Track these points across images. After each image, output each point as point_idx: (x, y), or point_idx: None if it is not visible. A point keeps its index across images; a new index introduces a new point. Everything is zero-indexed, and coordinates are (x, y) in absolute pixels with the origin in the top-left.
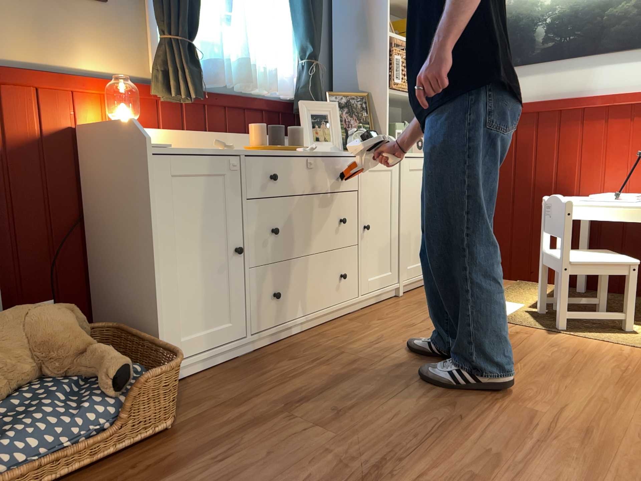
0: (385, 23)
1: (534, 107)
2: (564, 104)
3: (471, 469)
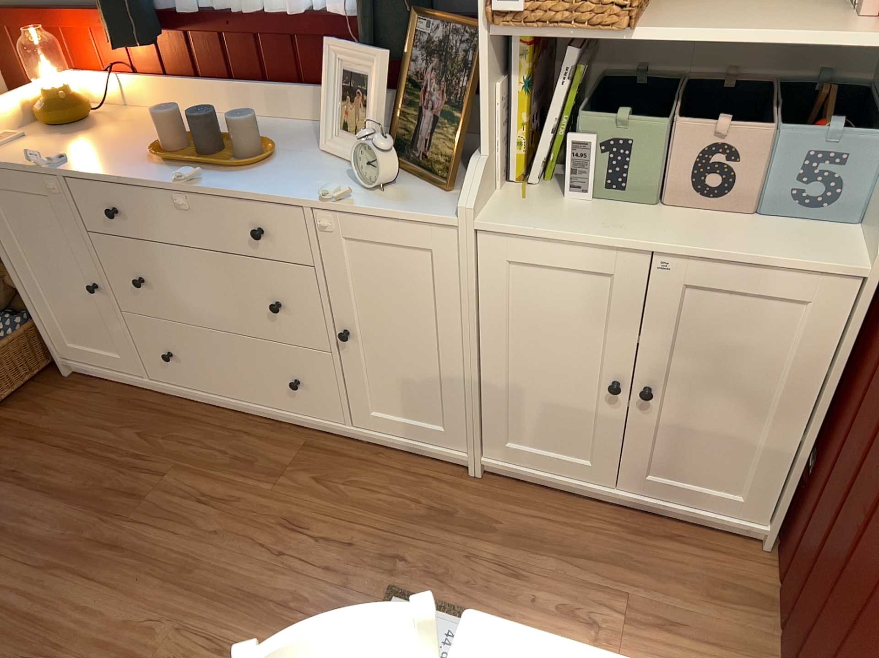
0: None
1: None
2: None
3: None
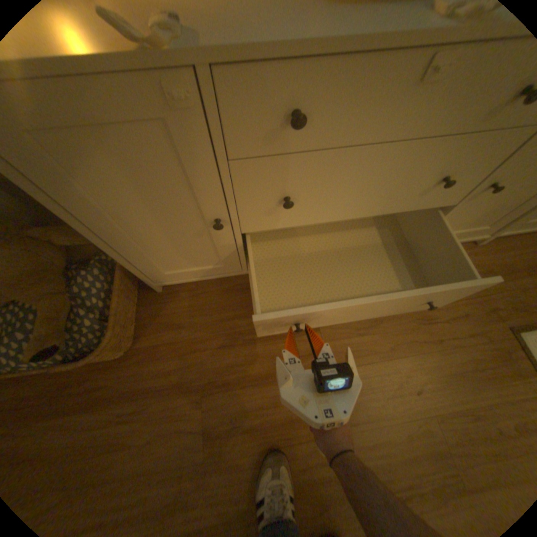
0: None
1: None
2: None
3: None
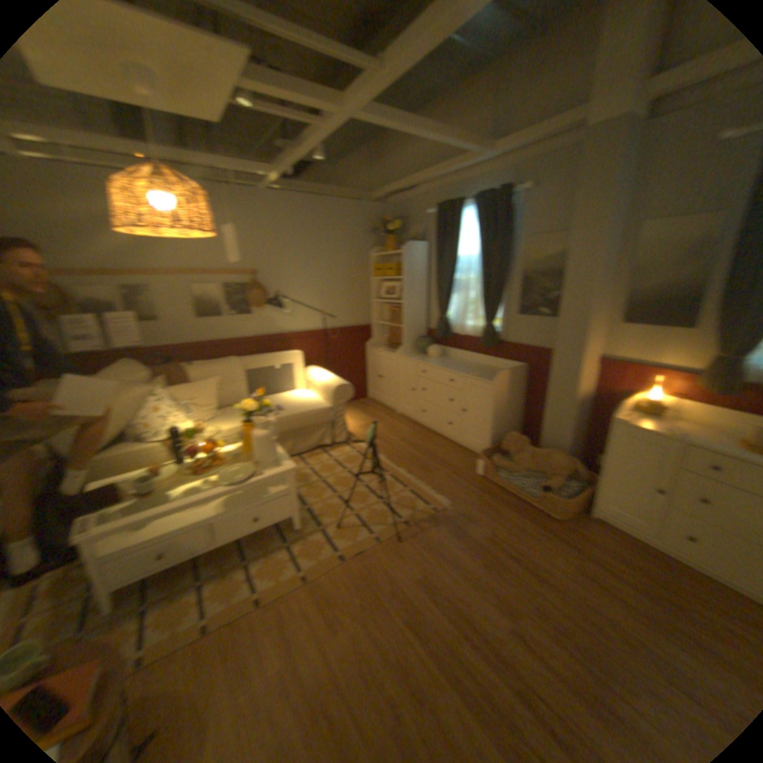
0: None
1: None
2: None
3: (555, 622)
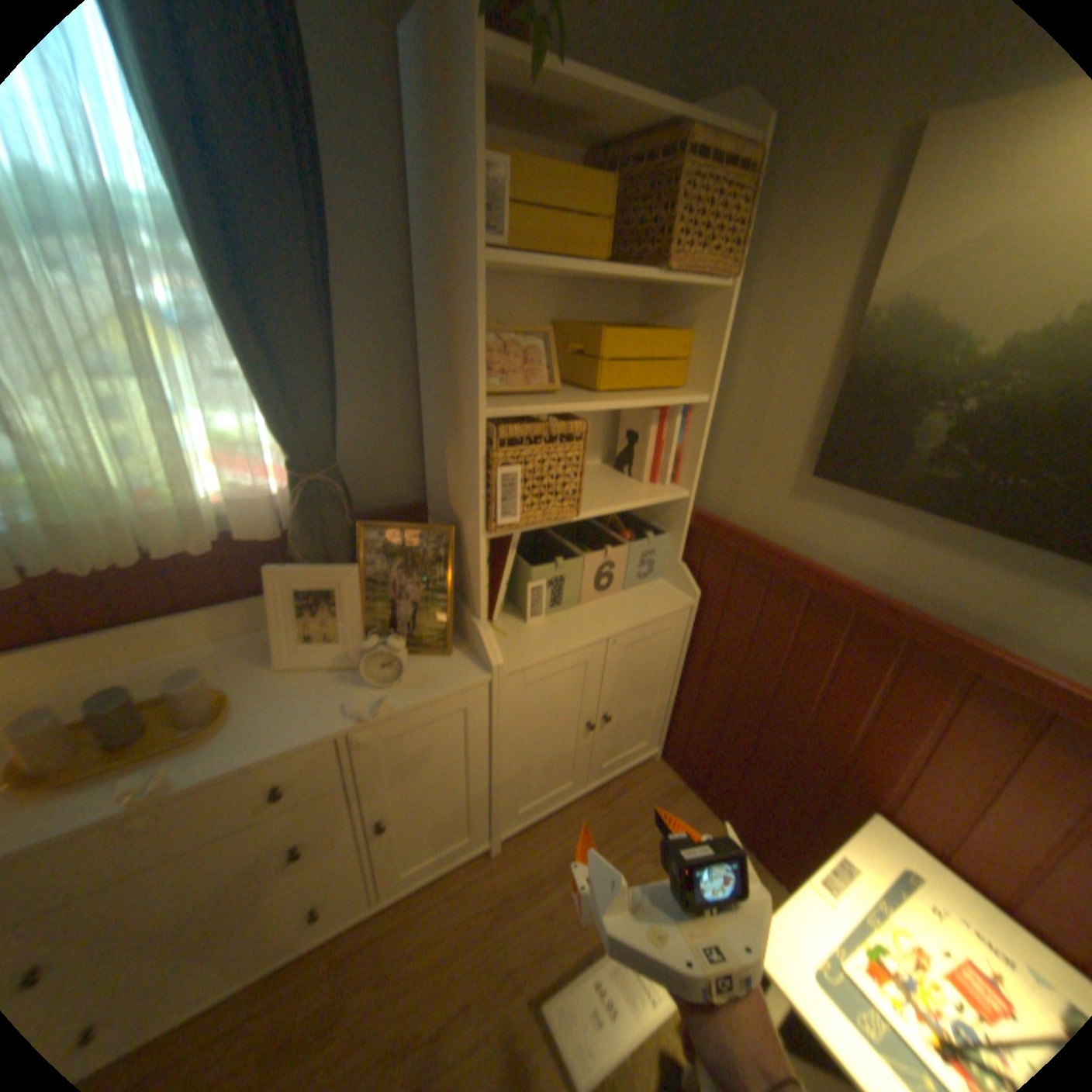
0: (477, 392)
1: (856, 601)
2: (932, 638)
3: None
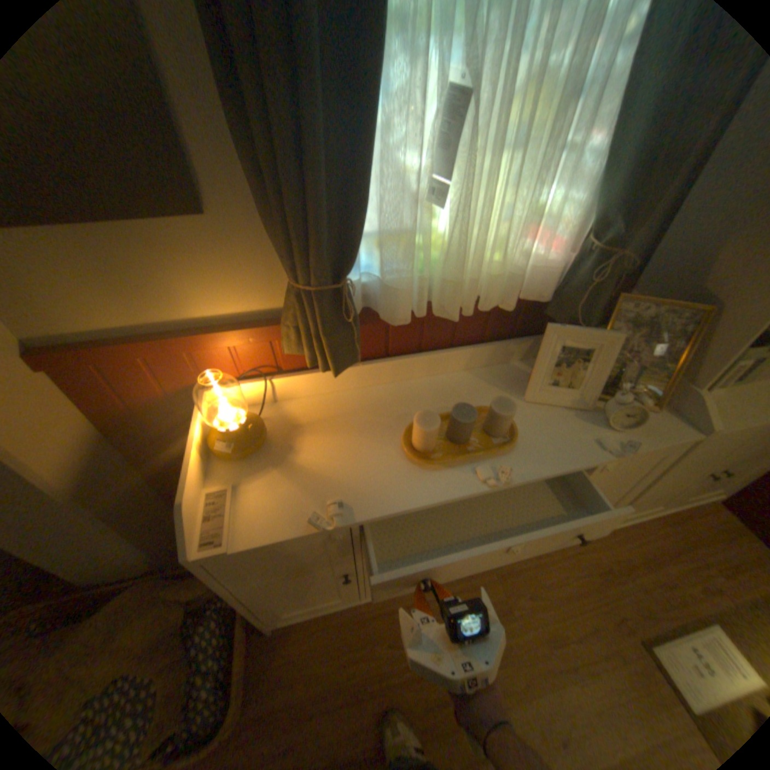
0: None
1: None
2: None
3: None
